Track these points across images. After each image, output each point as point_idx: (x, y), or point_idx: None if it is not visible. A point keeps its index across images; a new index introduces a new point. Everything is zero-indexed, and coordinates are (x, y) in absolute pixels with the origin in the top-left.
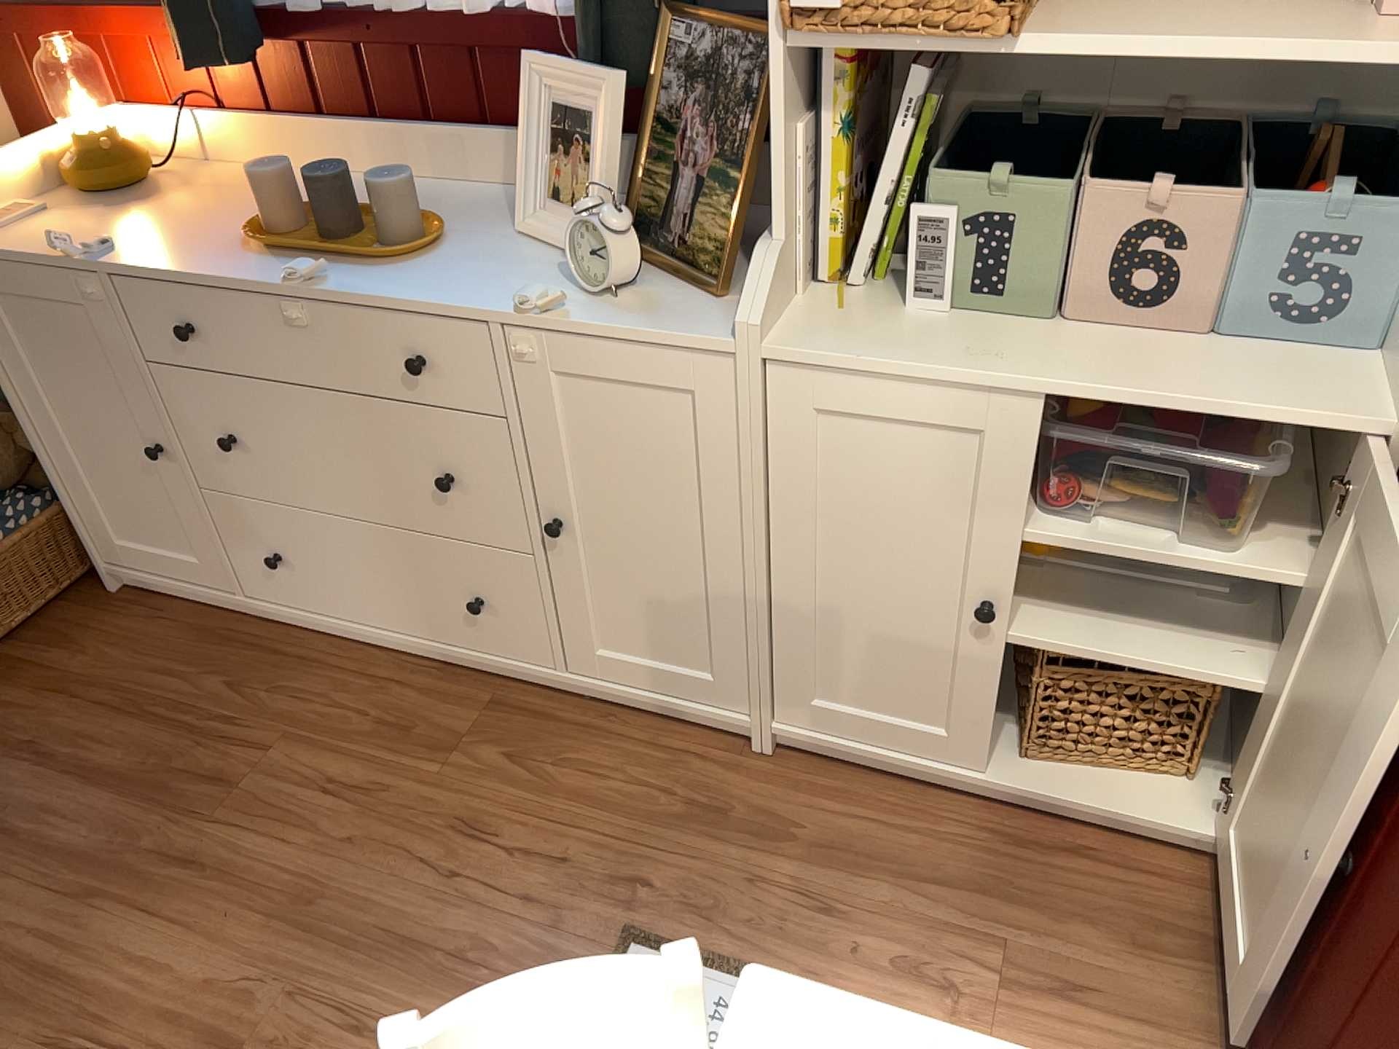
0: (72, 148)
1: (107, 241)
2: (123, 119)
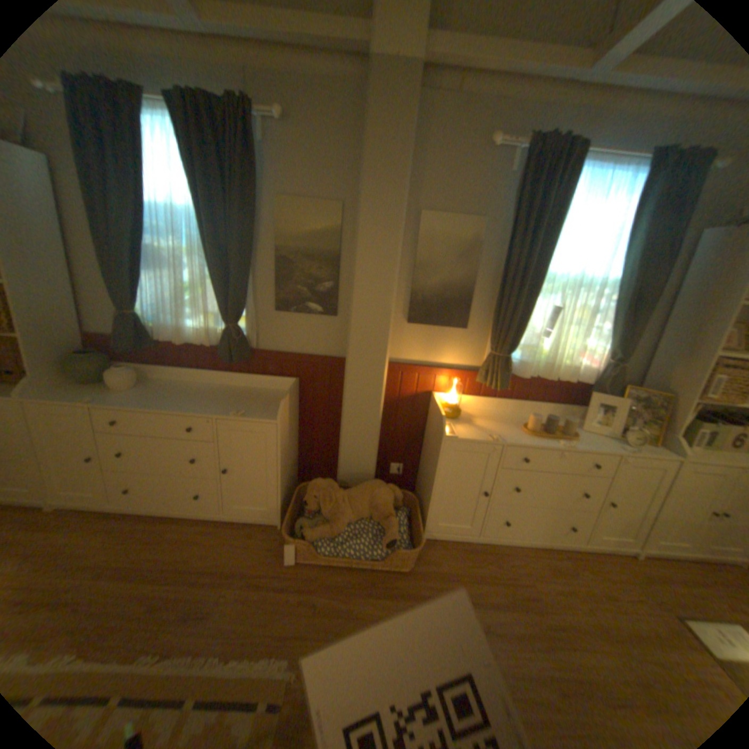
0: (446, 407)
1: (498, 436)
2: (437, 396)
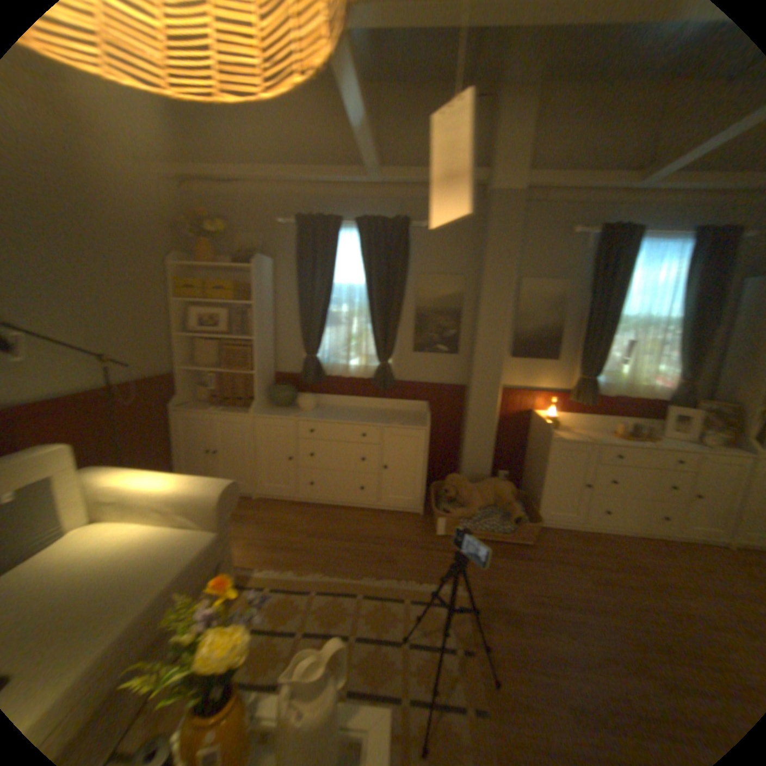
0: (548, 419)
1: (596, 439)
2: (538, 413)
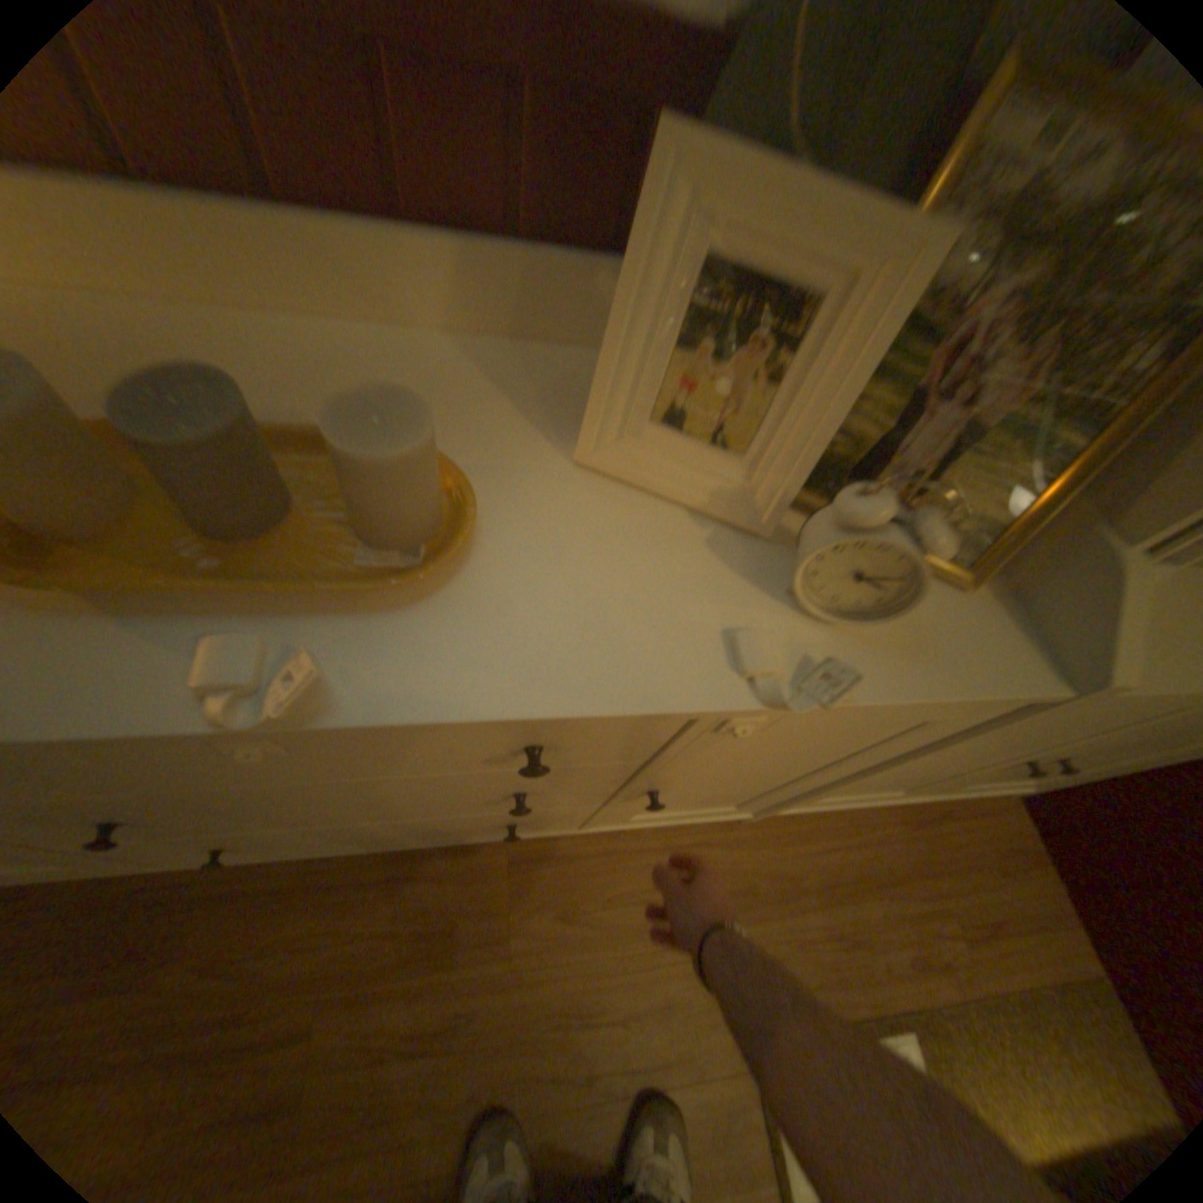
0: None
1: None
2: None
